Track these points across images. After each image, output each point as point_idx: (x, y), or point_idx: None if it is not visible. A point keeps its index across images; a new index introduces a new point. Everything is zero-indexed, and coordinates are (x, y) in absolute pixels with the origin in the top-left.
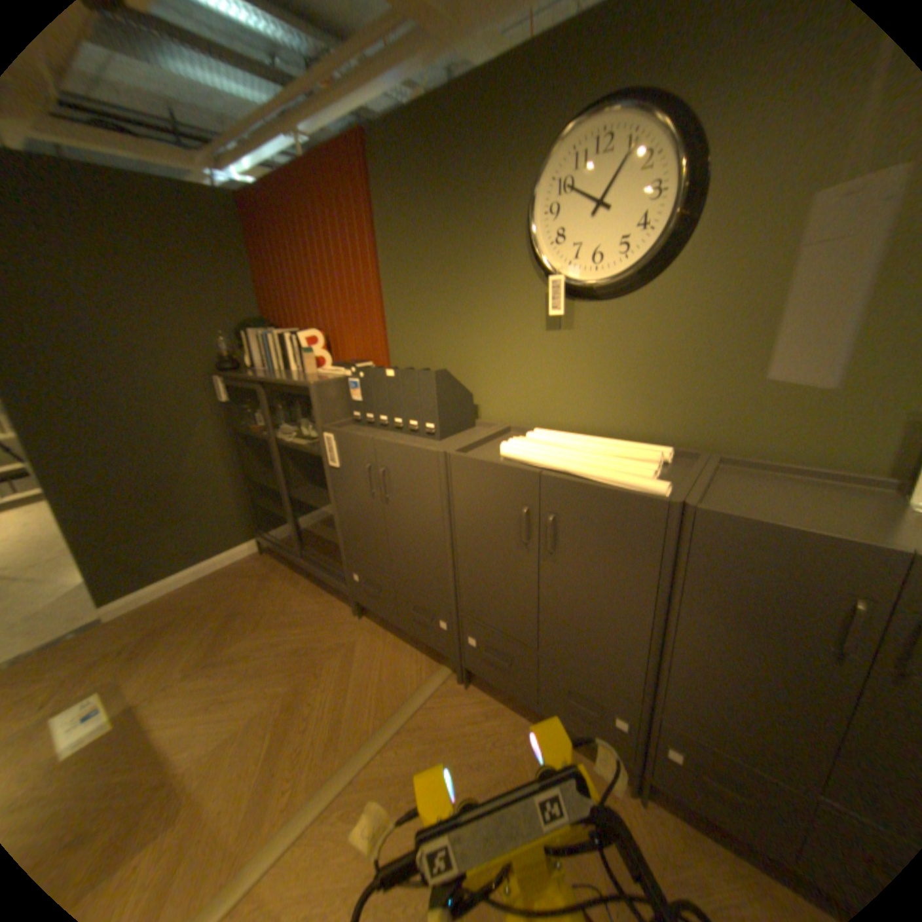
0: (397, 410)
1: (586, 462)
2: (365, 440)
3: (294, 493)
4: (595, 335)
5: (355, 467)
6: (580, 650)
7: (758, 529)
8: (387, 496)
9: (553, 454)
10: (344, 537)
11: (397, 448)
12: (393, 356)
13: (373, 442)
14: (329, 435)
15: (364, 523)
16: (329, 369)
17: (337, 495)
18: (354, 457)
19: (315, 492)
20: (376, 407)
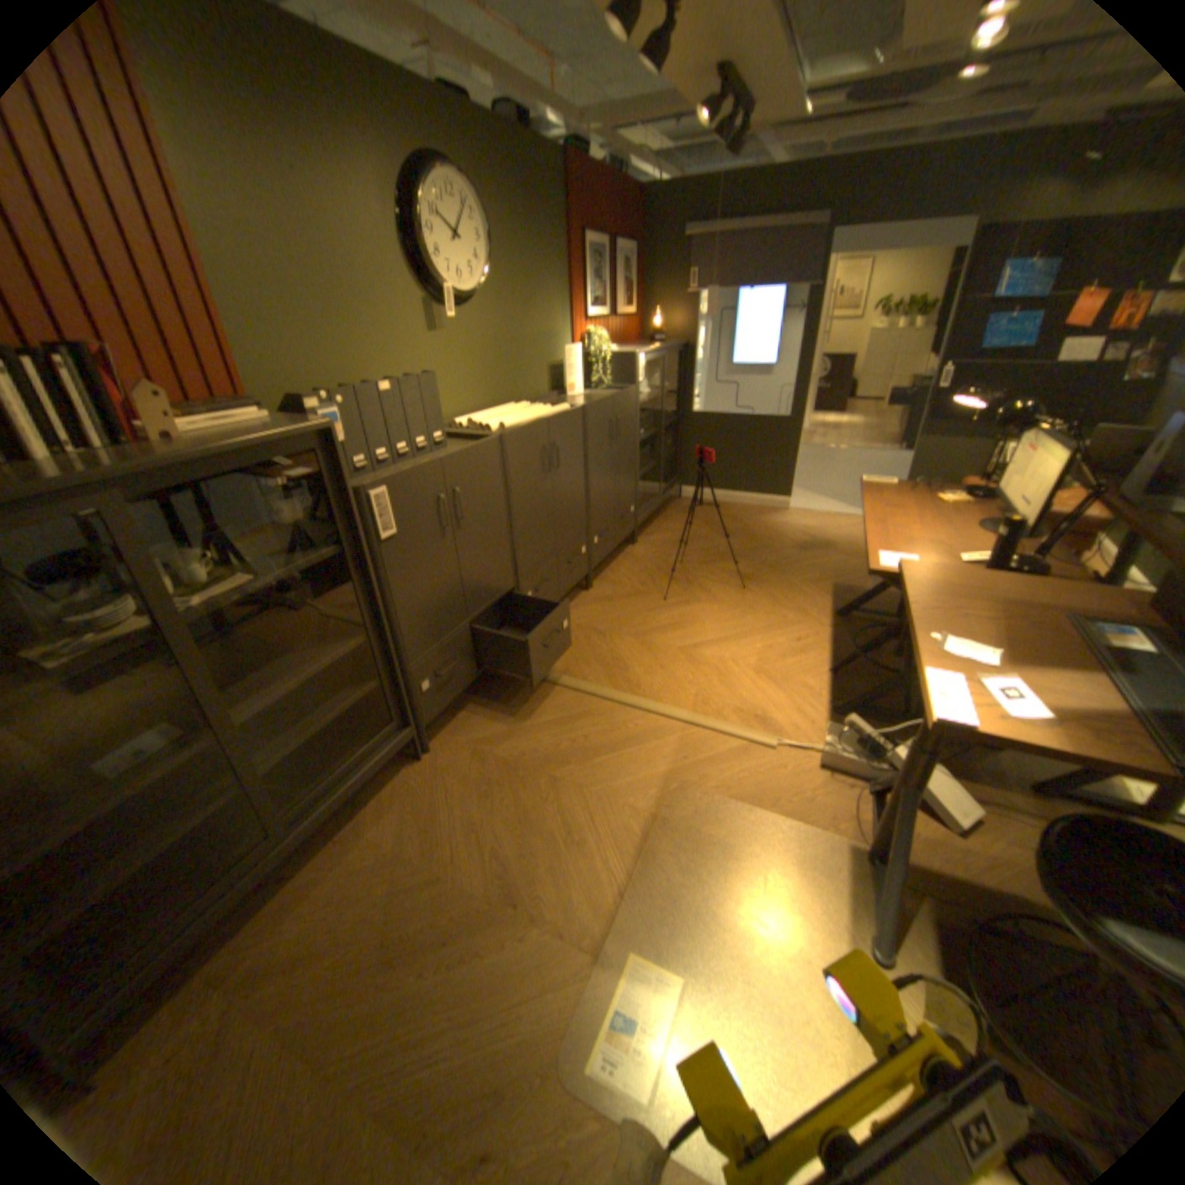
0: (398, 433)
1: (532, 413)
2: (431, 467)
3: (227, 721)
4: (457, 335)
5: (419, 513)
6: (569, 524)
7: (596, 406)
8: (459, 520)
9: (517, 417)
10: (404, 643)
11: (465, 454)
12: (244, 384)
13: (440, 464)
14: (377, 490)
15: (433, 585)
16: (176, 423)
17: (390, 585)
18: (416, 500)
19: (249, 688)
20: (366, 441)
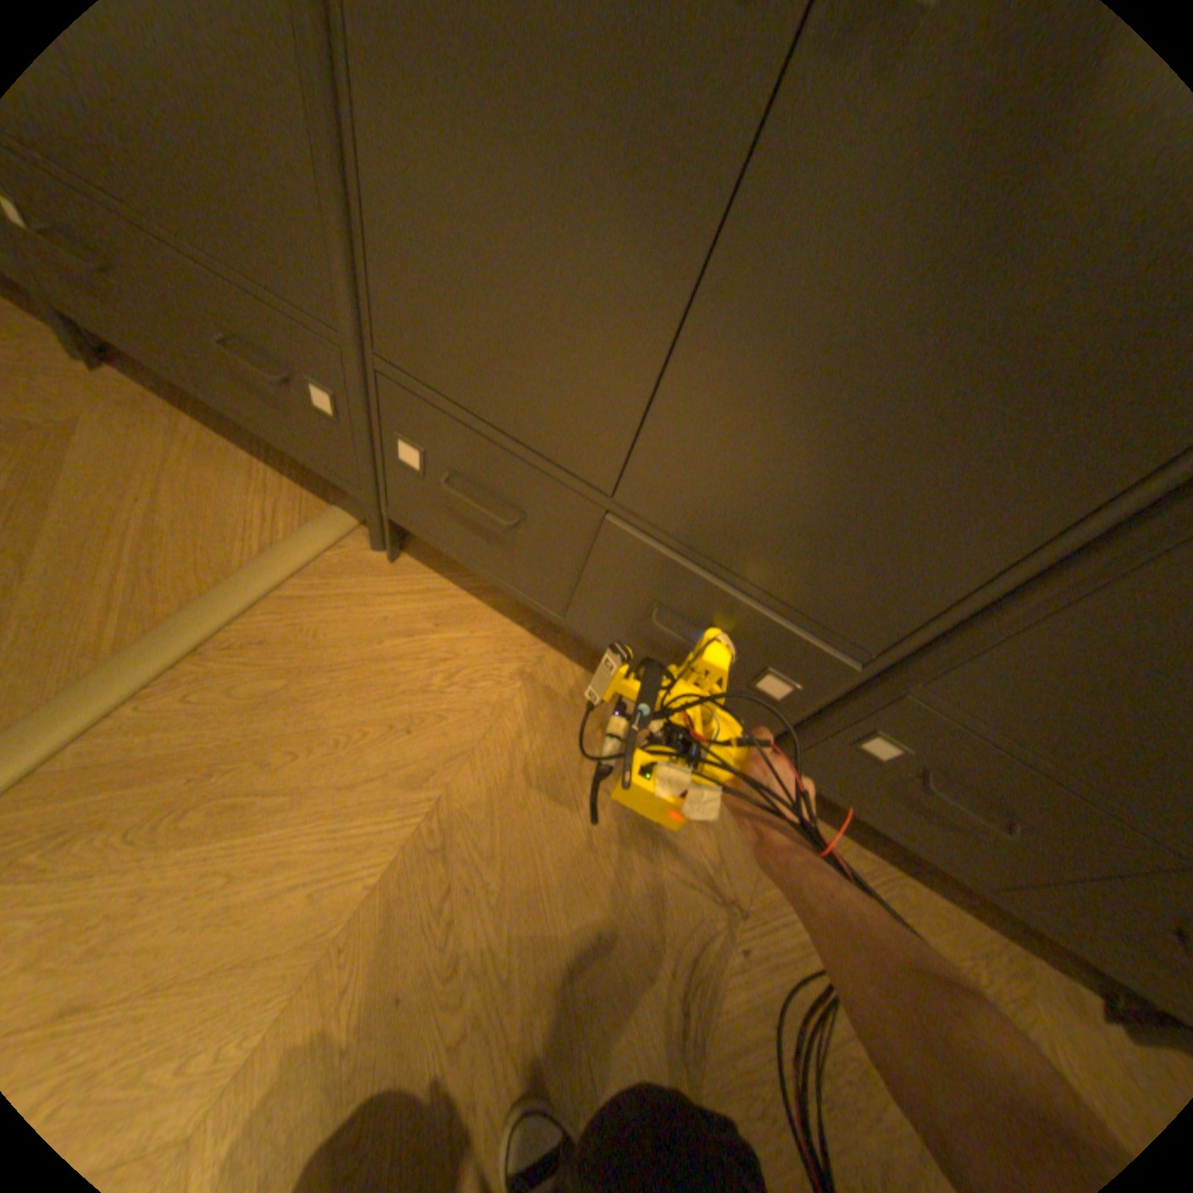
0: None
1: None
2: None
3: None
4: None
5: None
6: (764, 507)
7: None
8: None
9: None
10: None
11: None
12: None
13: None
14: None
15: None
16: None
17: None
18: None
19: None
20: None
